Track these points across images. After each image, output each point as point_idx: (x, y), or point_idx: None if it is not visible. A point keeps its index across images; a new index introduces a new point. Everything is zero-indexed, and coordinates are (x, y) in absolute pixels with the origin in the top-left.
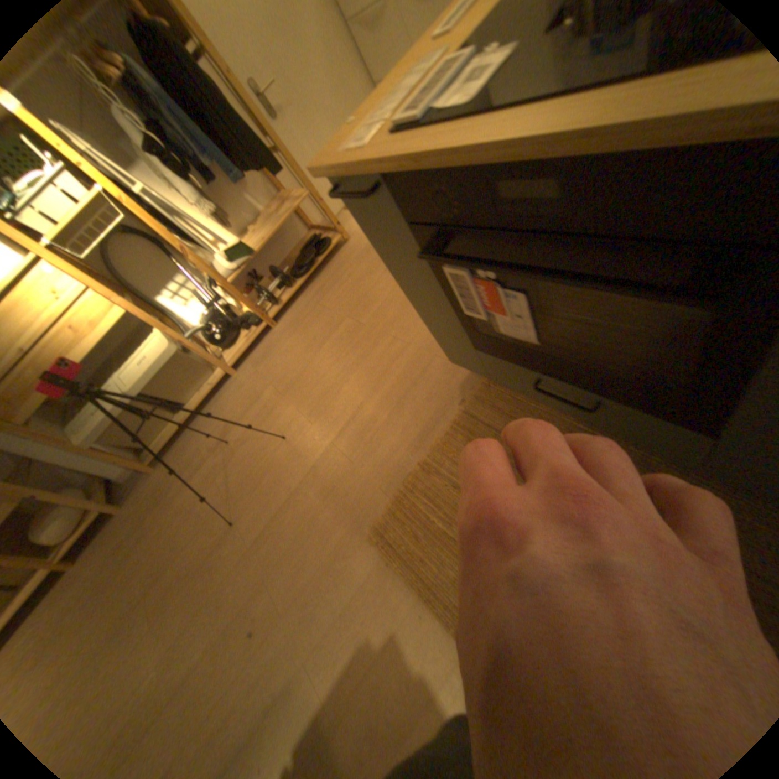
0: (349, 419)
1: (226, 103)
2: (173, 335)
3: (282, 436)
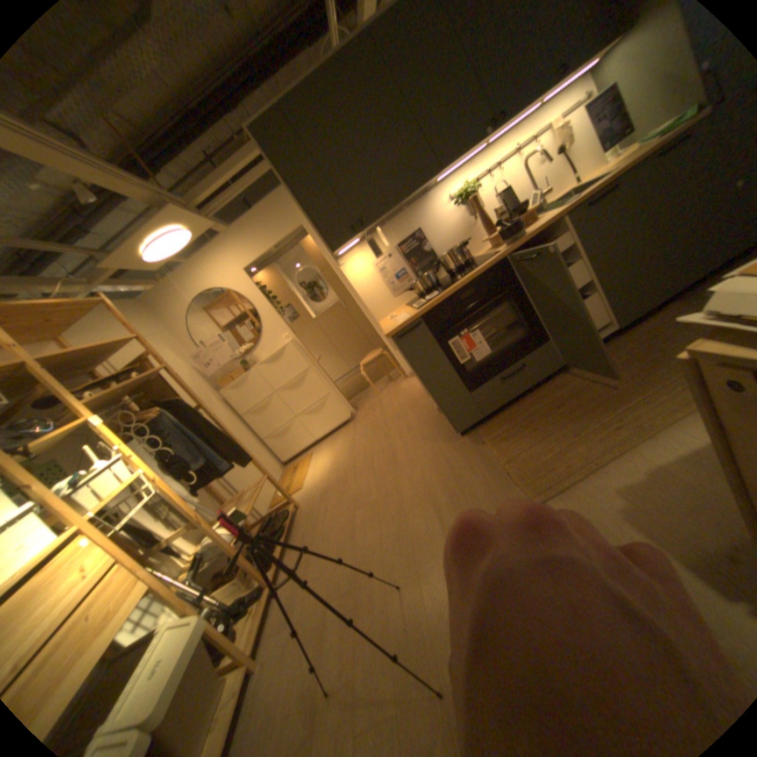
0: (436, 513)
1: (215, 428)
2: (194, 615)
3: (395, 587)
